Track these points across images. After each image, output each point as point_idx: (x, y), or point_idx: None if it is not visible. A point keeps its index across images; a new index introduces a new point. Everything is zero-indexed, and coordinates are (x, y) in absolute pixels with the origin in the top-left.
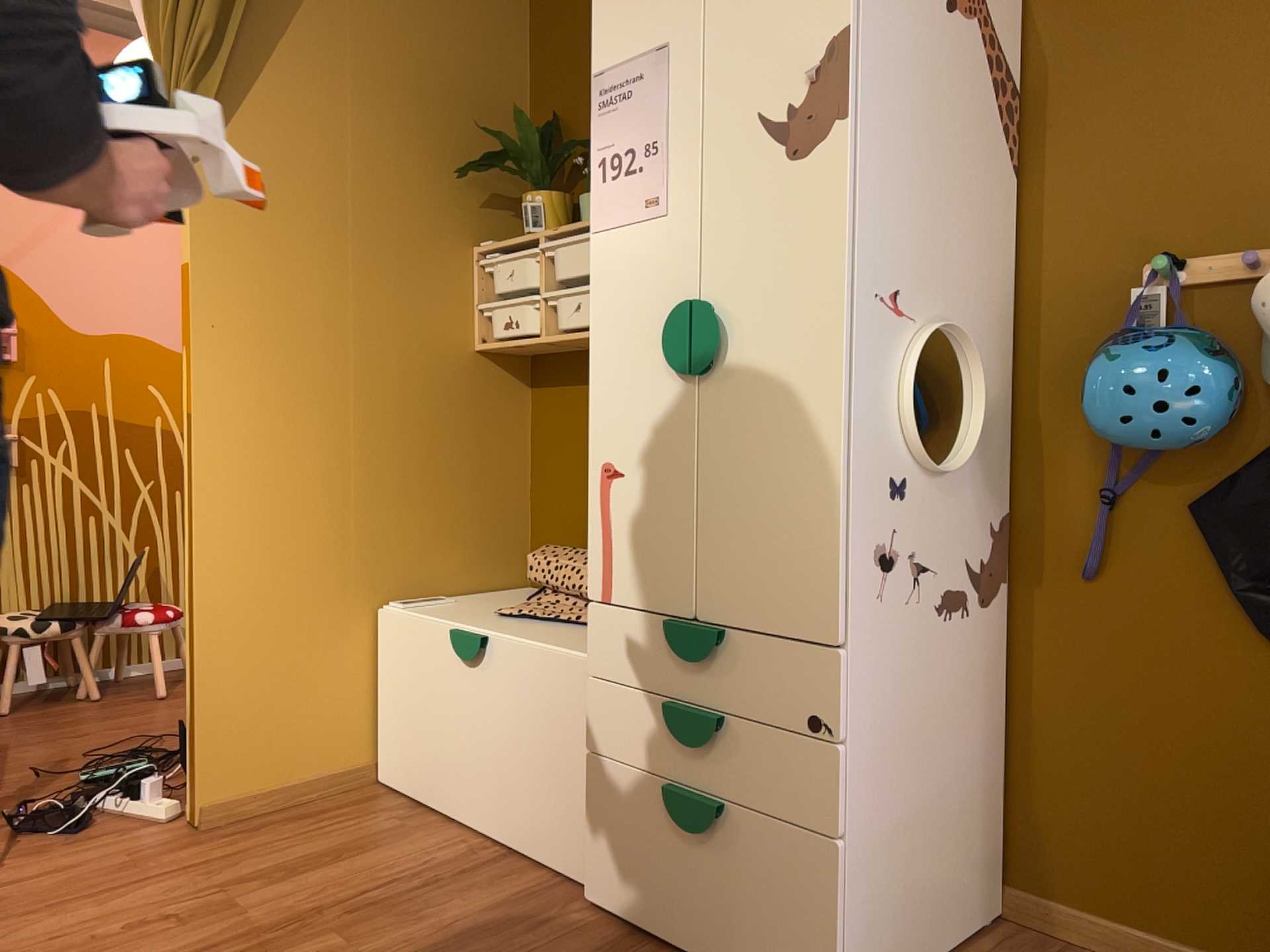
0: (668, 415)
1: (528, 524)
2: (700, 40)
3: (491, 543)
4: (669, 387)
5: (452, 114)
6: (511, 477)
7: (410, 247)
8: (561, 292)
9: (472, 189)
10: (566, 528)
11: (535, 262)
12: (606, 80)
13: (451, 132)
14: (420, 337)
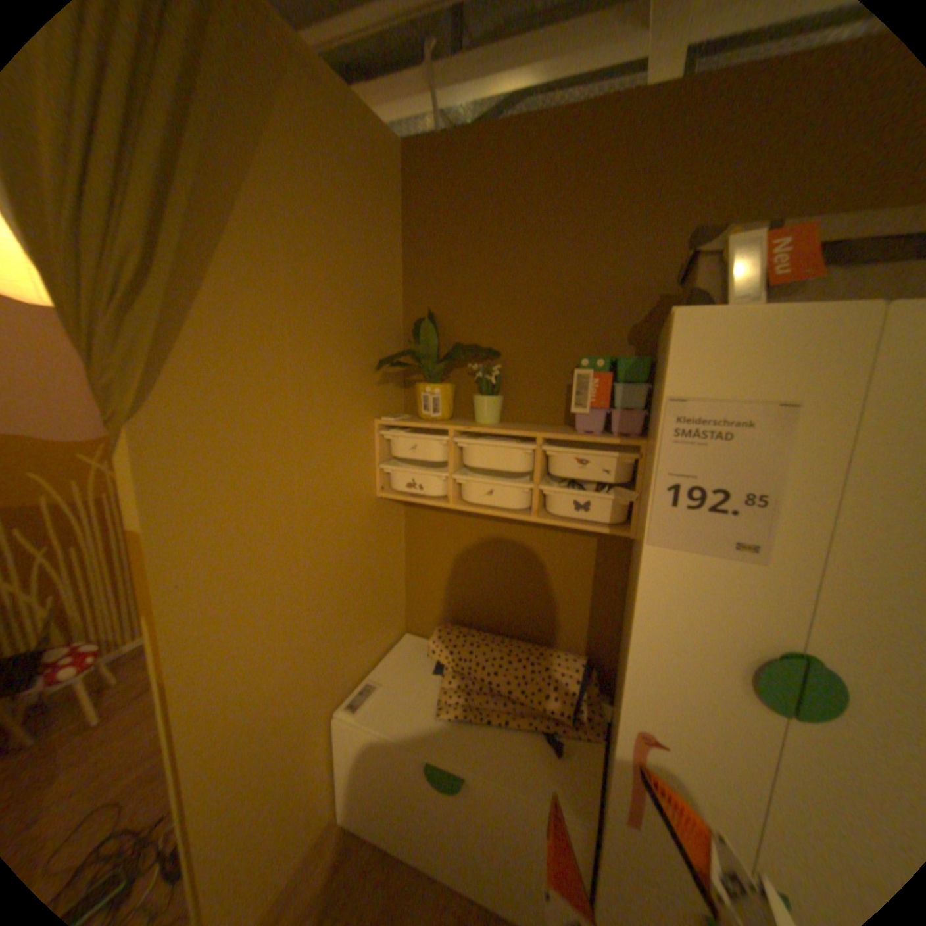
0: (742, 729)
1: (405, 593)
2: (859, 414)
3: (388, 619)
4: (746, 708)
5: (358, 310)
6: (397, 570)
7: (336, 434)
8: (476, 479)
9: (372, 372)
10: (440, 603)
11: (441, 445)
12: (690, 407)
13: (358, 326)
14: (346, 504)
